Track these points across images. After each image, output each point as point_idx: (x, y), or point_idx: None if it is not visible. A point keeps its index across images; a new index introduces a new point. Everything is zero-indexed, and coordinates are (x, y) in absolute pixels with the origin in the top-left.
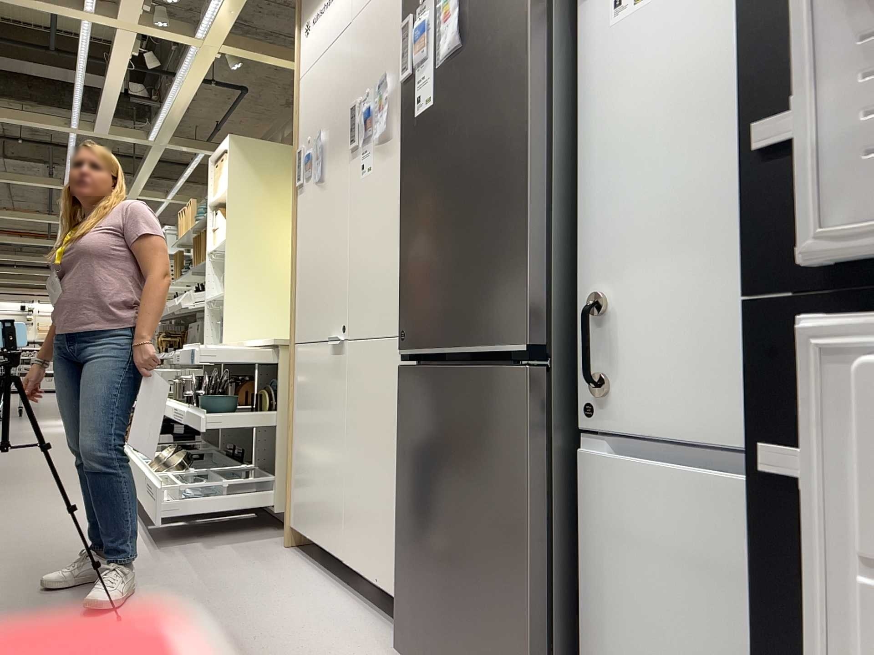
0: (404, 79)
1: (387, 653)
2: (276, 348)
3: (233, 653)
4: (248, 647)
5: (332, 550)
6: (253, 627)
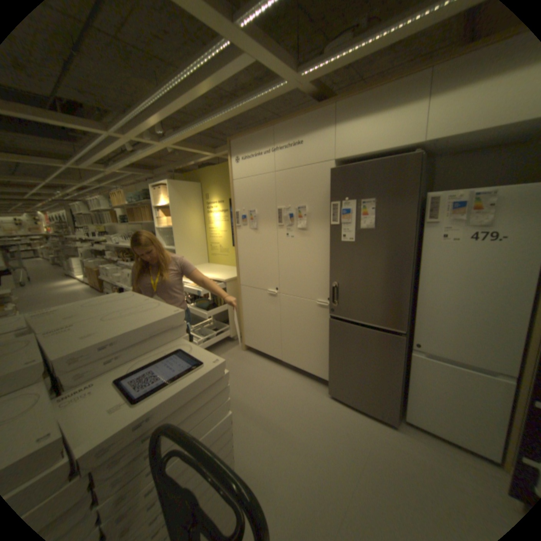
0: (333, 224)
1: (320, 393)
2: (222, 281)
3: (279, 407)
4: (280, 402)
5: (274, 356)
6: (273, 393)
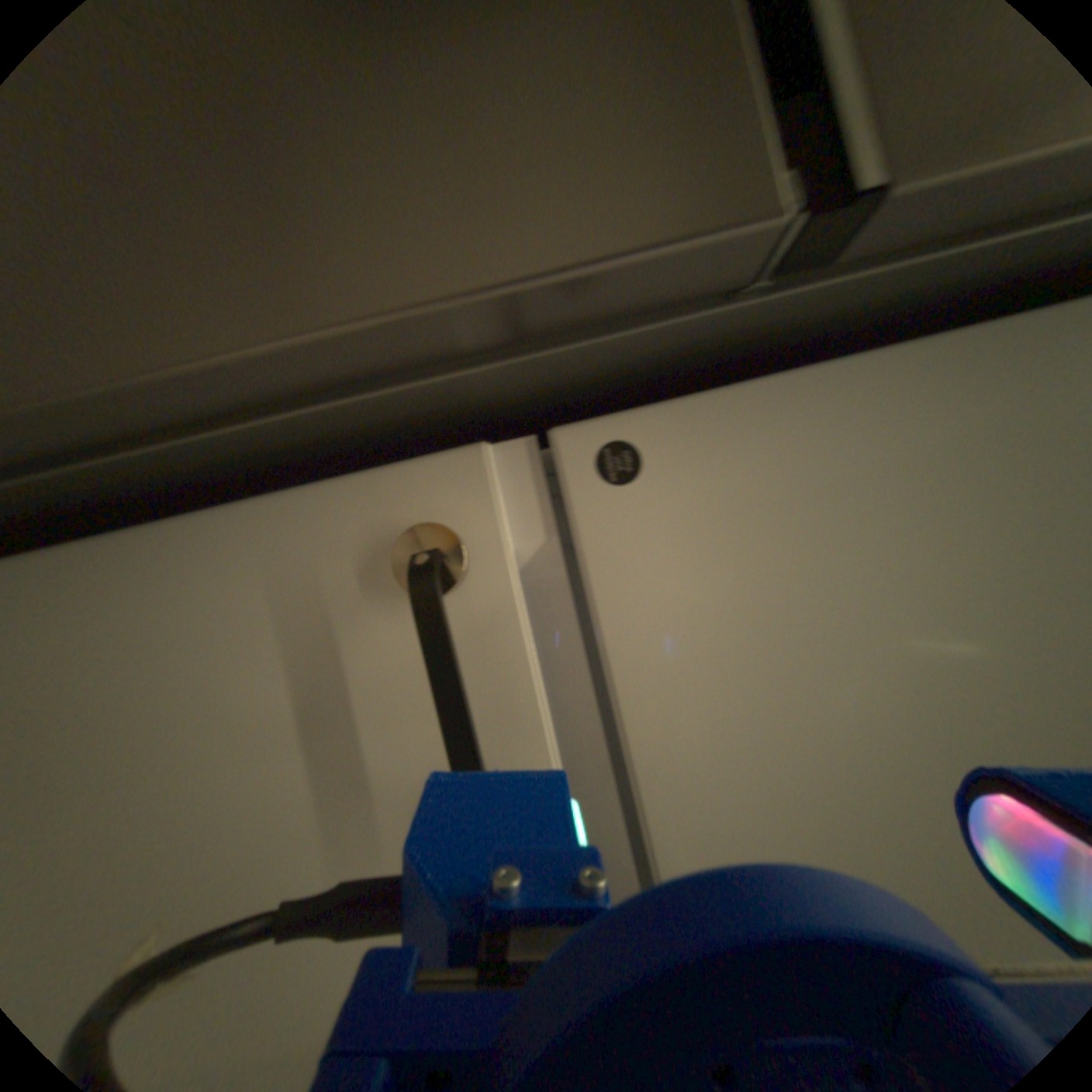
0: None
1: None
2: None
3: None
4: None
5: None
6: None
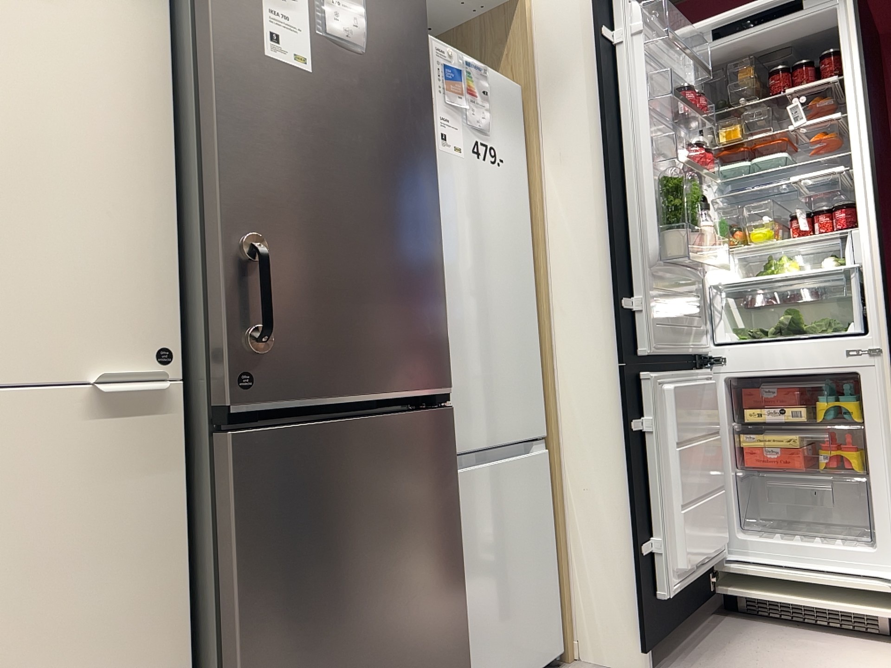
0: None
1: None
2: None
3: None
4: None
5: None
6: None
